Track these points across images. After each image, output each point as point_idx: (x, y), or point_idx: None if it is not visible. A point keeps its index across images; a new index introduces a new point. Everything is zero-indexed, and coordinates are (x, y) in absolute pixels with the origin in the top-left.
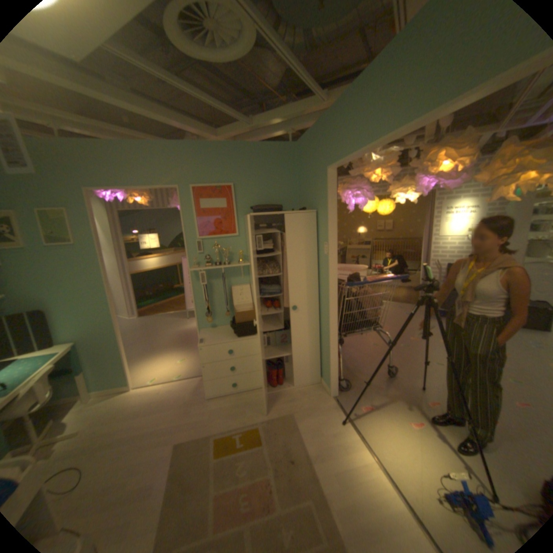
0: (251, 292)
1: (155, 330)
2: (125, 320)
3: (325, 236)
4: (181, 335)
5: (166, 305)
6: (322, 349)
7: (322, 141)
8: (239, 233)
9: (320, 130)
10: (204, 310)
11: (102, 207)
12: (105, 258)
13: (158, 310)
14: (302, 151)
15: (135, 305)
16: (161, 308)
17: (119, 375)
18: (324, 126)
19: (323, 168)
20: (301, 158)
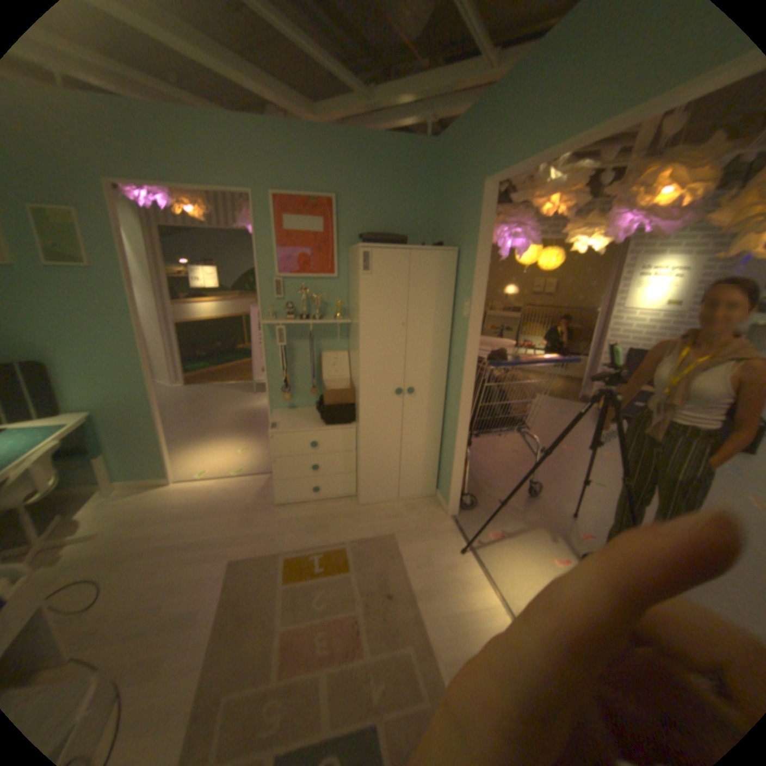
0: (350, 363)
1: (209, 403)
2: (167, 387)
3: (469, 288)
4: (246, 414)
5: (226, 371)
6: (444, 451)
7: (483, 136)
8: (340, 273)
9: (481, 116)
10: (282, 382)
11: (137, 217)
12: (140, 295)
13: (215, 377)
14: (448, 152)
15: (182, 366)
16: (219, 374)
17: (156, 461)
18: (488, 110)
19: (478, 181)
20: (444, 164)
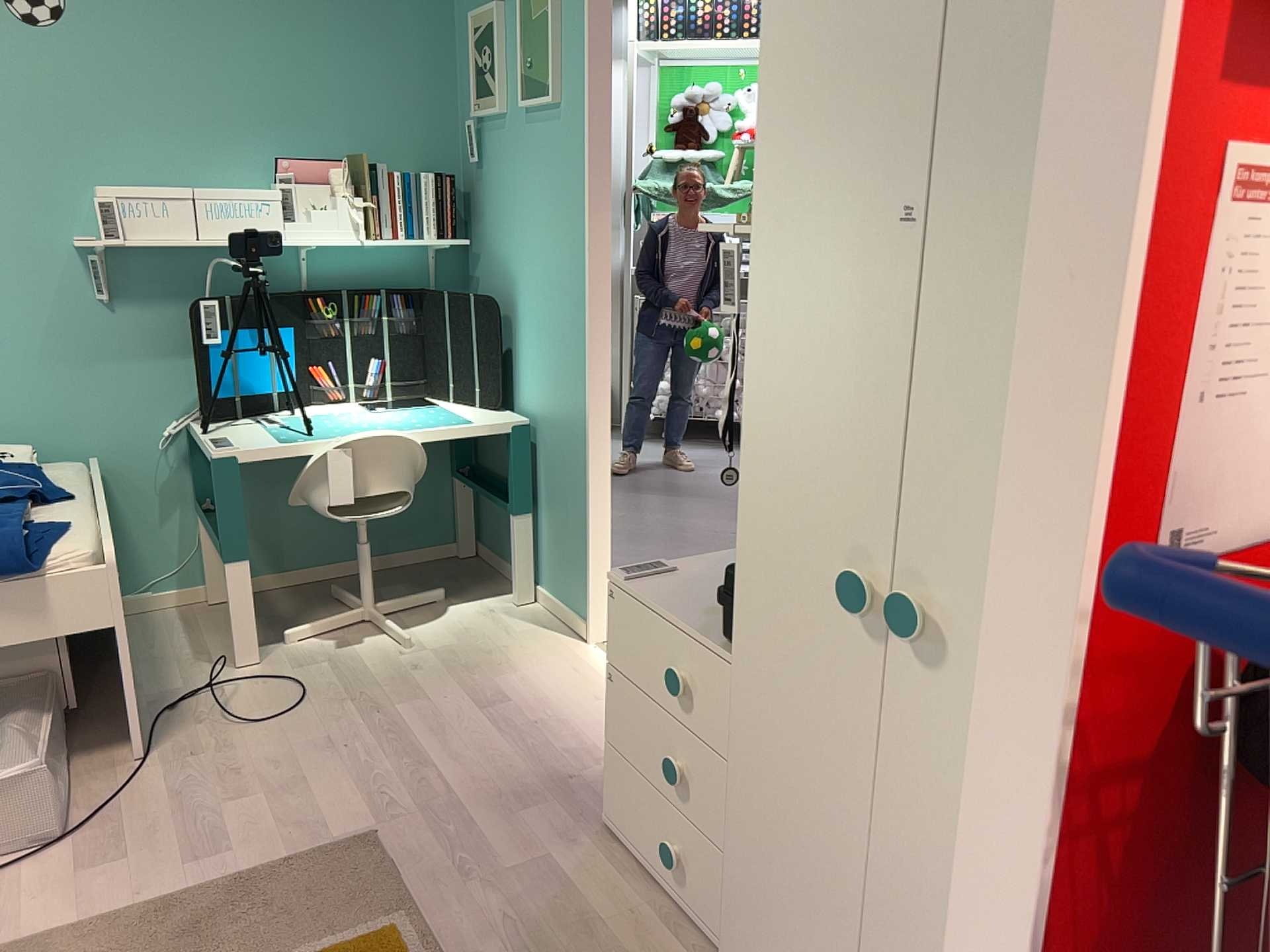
0: None
1: None
2: None
3: None
4: None
5: None
6: None
7: None
8: None
9: None
10: None
11: None
12: None
13: None
14: None
15: None
16: None
17: (581, 575)
18: None
19: None
20: None
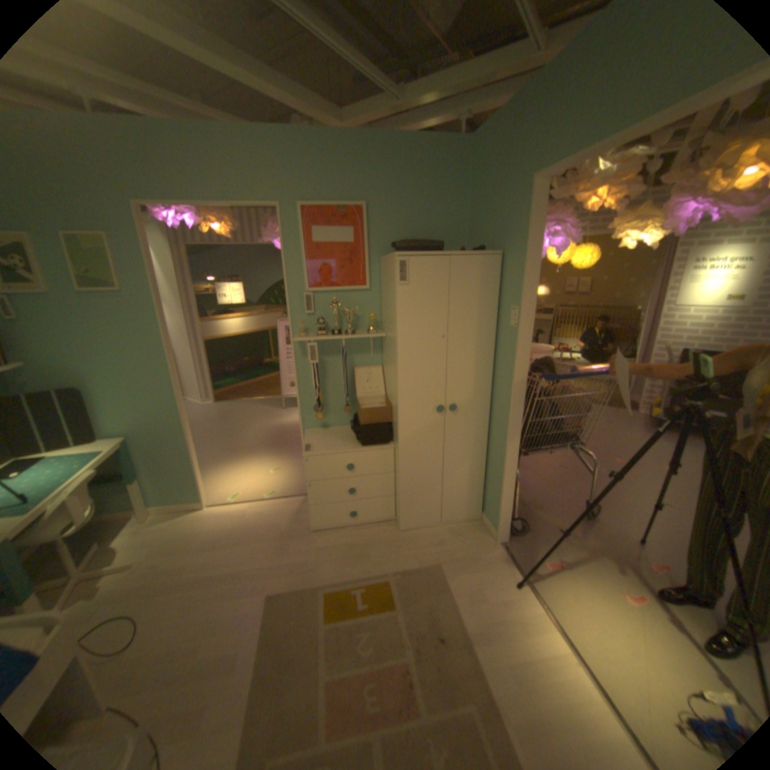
0: (383, 379)
1: (238, 422)
2: (197, 406)
3: (516, 295)
4: (275, 432)
5: (253, 387)
6: (489, 472)
7: (529, 127)
8: (371, 285)
9: (526, 105)
10: (313, 402)
11: (164, 239)
12: (169, 316)
13: (243, 394)
14: (485, 149)
15: (211, 384)
16: (246, 391)
17: (188, 487)
18: (535, 97)
19: (524, 176)
20: (480, 162)
